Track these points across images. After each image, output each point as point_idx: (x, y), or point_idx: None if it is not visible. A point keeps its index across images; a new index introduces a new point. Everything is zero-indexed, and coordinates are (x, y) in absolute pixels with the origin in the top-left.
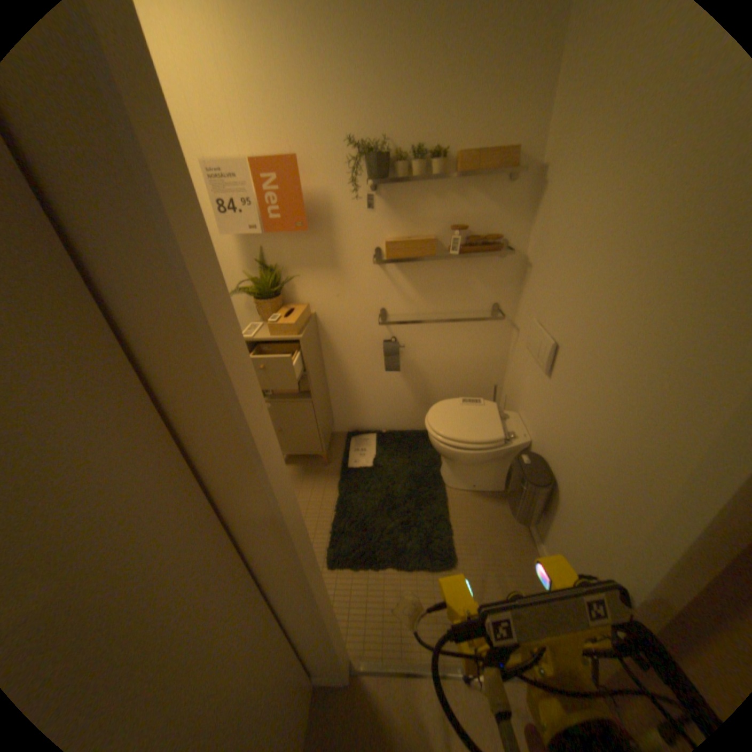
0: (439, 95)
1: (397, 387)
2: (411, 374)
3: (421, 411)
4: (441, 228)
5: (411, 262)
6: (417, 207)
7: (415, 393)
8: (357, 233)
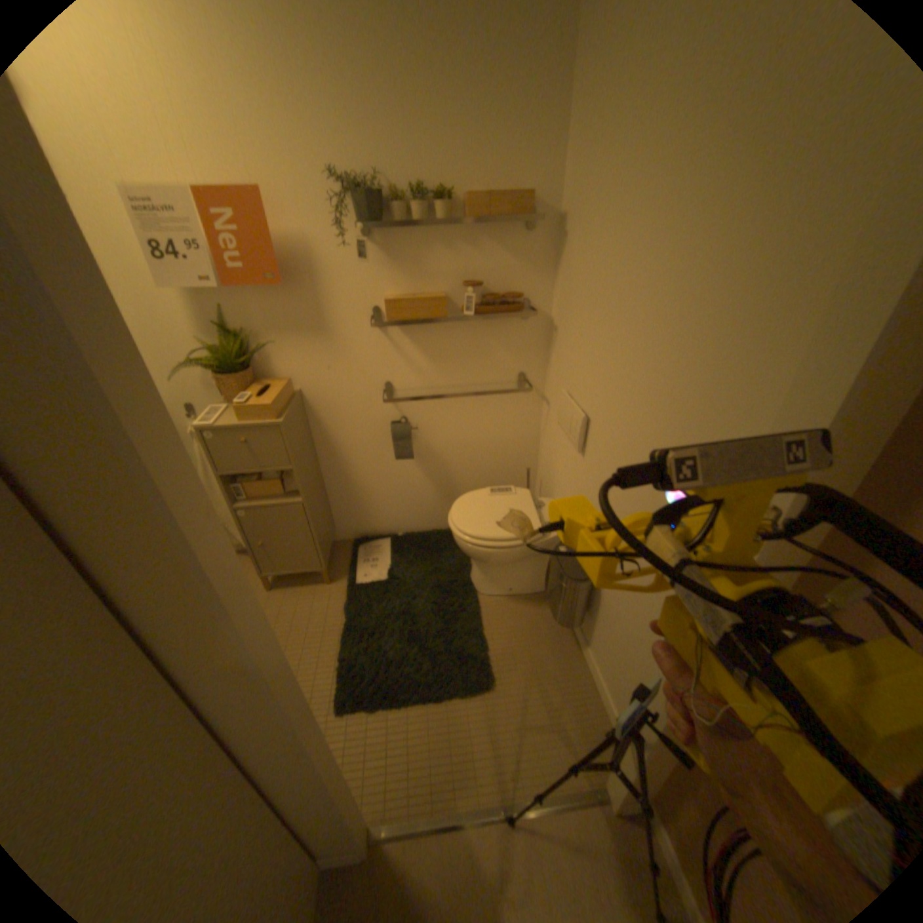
0: (437, 125)
1: (413, 479)
2: (429, 462)
3: (444, 505)
4: (452, 284)
5: (419, 325)
6: (421, 258)
7: (436, 485)
8: (349, 289)
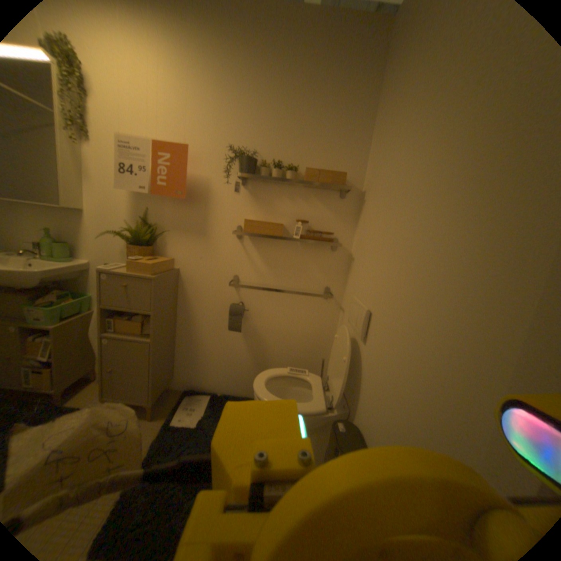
0: (296, 133)
1: (239, 349)
2: (253, 338)
3: None
4: (290, 219)
5: (265, 240)
6: (274, 200)
7: (255, 358)
8: (226, 211)
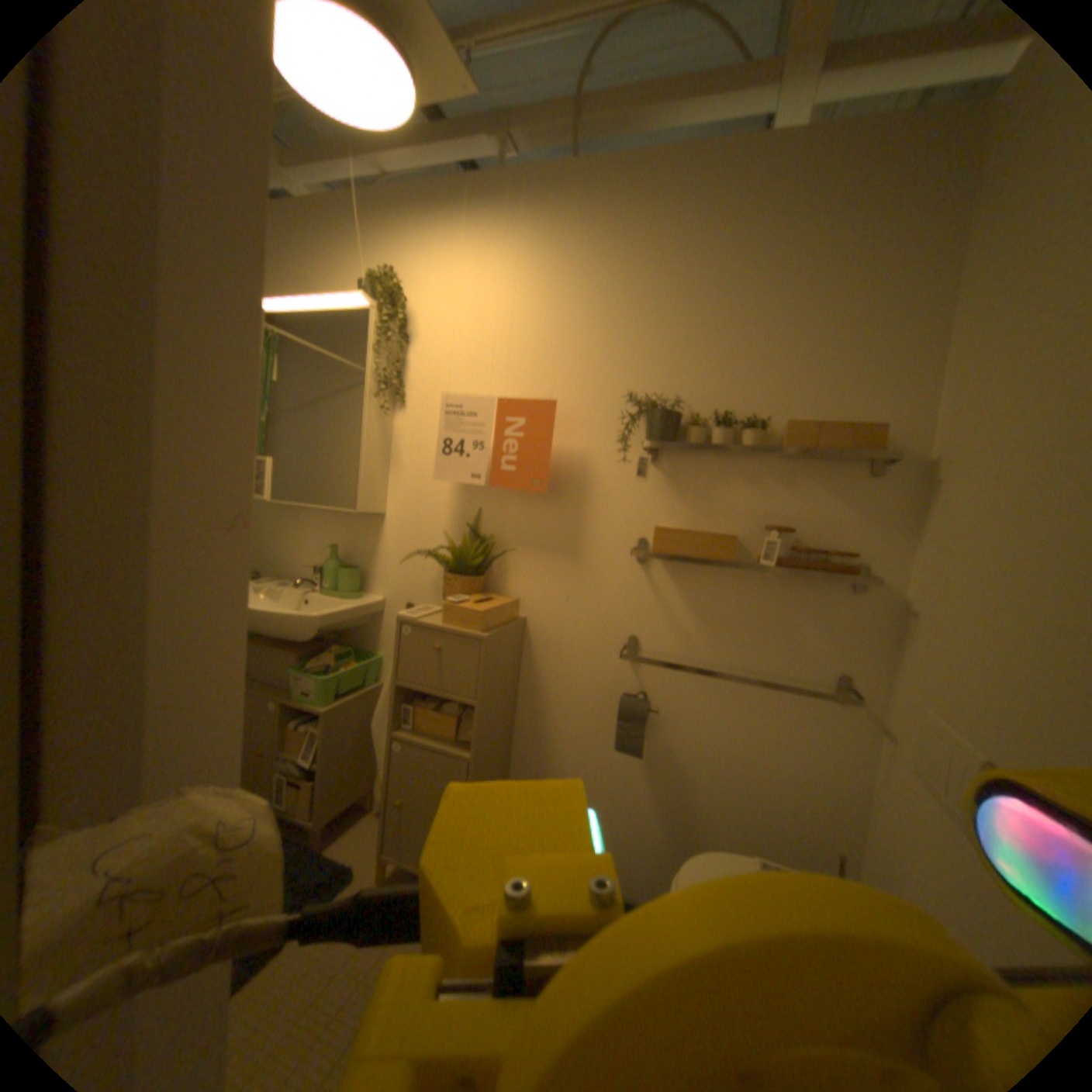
0: (763, 358)
1: (634, 796)
2: (666, 776)
3: (675, 868)
4: (751, 525)
5: (694, 569)
6: (714, 489)
7: (668, 821)
8: (617, 511)
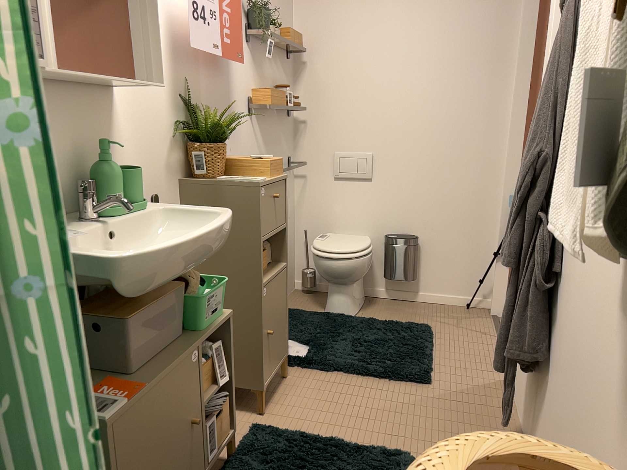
0: None
1: None
2: None
3: None
4: (271, 87)
5: (262, 116)
6: (263, 66)
7: None
8: (241, 81)
